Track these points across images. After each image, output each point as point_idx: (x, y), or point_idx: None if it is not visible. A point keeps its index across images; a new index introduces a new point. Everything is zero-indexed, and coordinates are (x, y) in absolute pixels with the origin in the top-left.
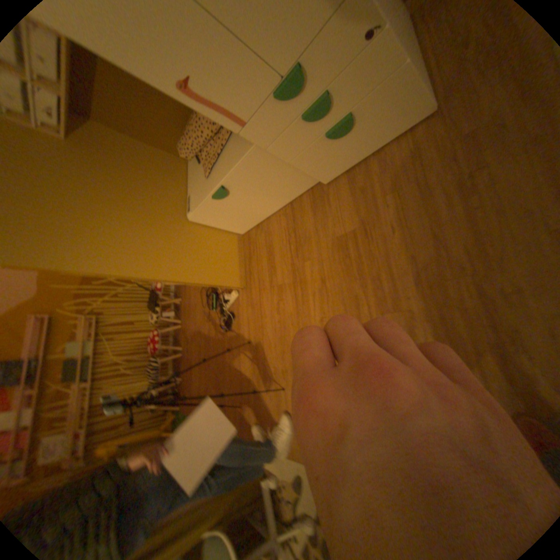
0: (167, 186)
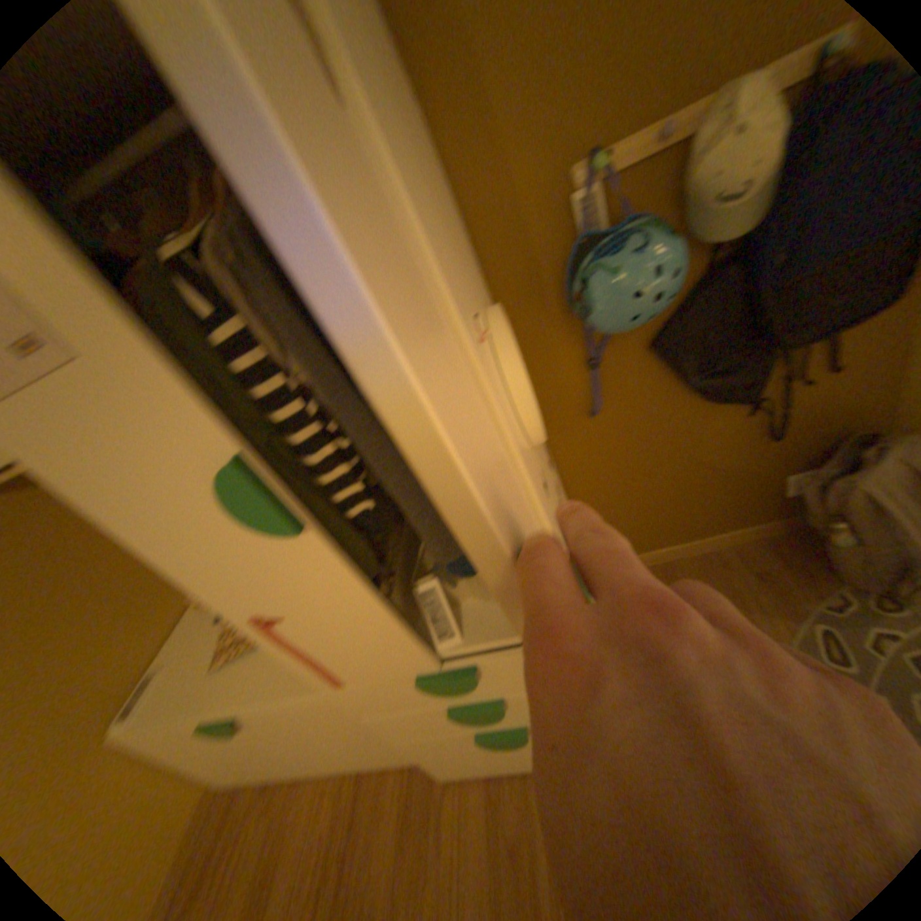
0: (116, 640)
